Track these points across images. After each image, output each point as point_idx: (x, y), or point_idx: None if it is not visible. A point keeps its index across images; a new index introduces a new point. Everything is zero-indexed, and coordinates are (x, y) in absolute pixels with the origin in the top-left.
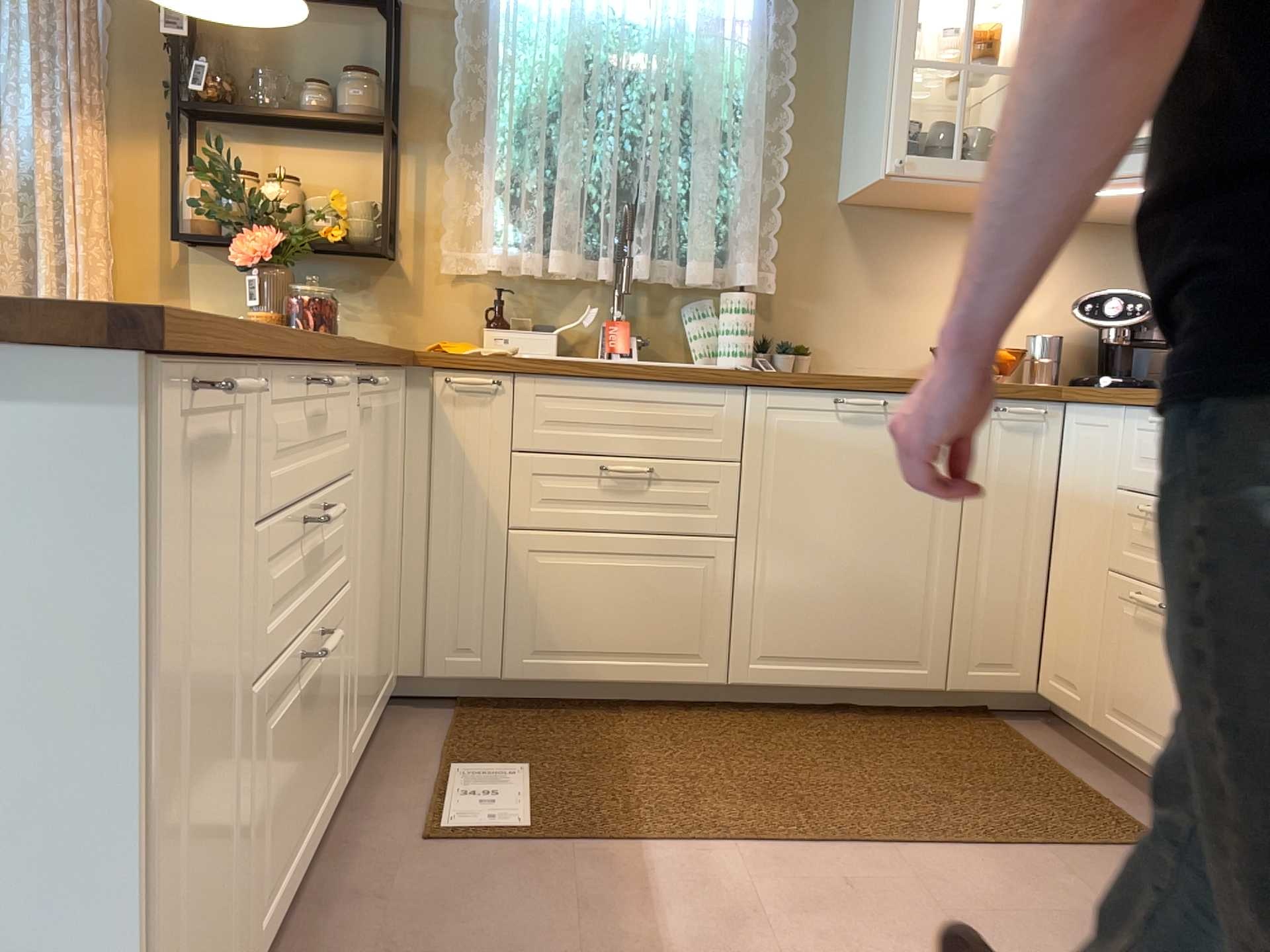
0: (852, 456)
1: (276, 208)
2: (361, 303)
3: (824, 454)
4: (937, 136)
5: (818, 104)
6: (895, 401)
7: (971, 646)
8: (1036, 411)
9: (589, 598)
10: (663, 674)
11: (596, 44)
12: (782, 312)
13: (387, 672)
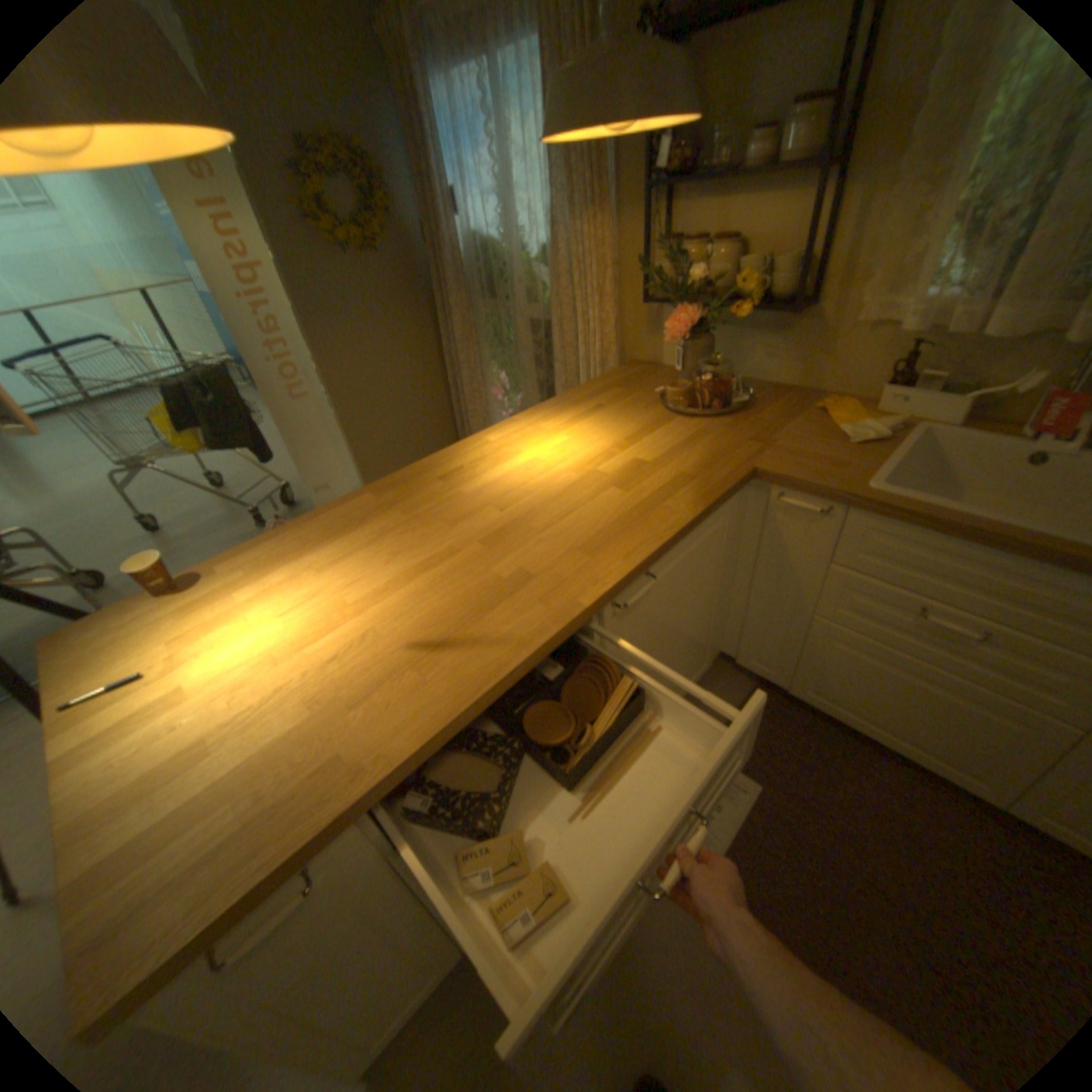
0: None
1: (702, 281)
2: (779, 342)
3: None
4: None
5: None
6: None
7: None
8: None
9: (877, 688)
10: (935, 767)
11: None
12: None
13: (697, 672)
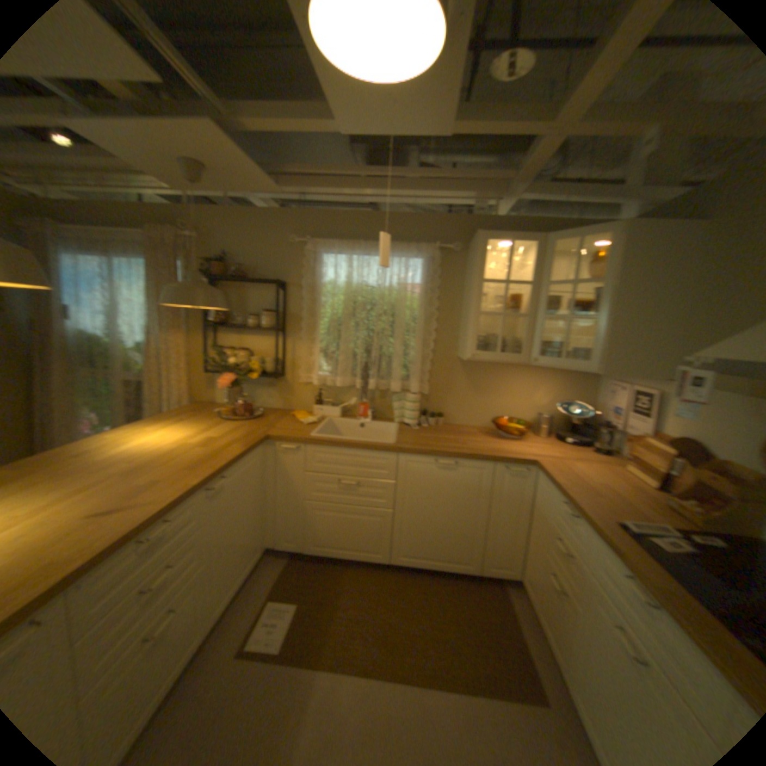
0: (443, 482)
1: (237, 365)
2: (274, 392)
3: (431, 481)
4: (493, 340)
5: (450, 317)
6: (462, 462)
7: (493, 561)
8: (524, 471)
9: (336, 528)
10: (365, 558)
11: (358, 297)
12: (434, 399)
13: (255, 557)
